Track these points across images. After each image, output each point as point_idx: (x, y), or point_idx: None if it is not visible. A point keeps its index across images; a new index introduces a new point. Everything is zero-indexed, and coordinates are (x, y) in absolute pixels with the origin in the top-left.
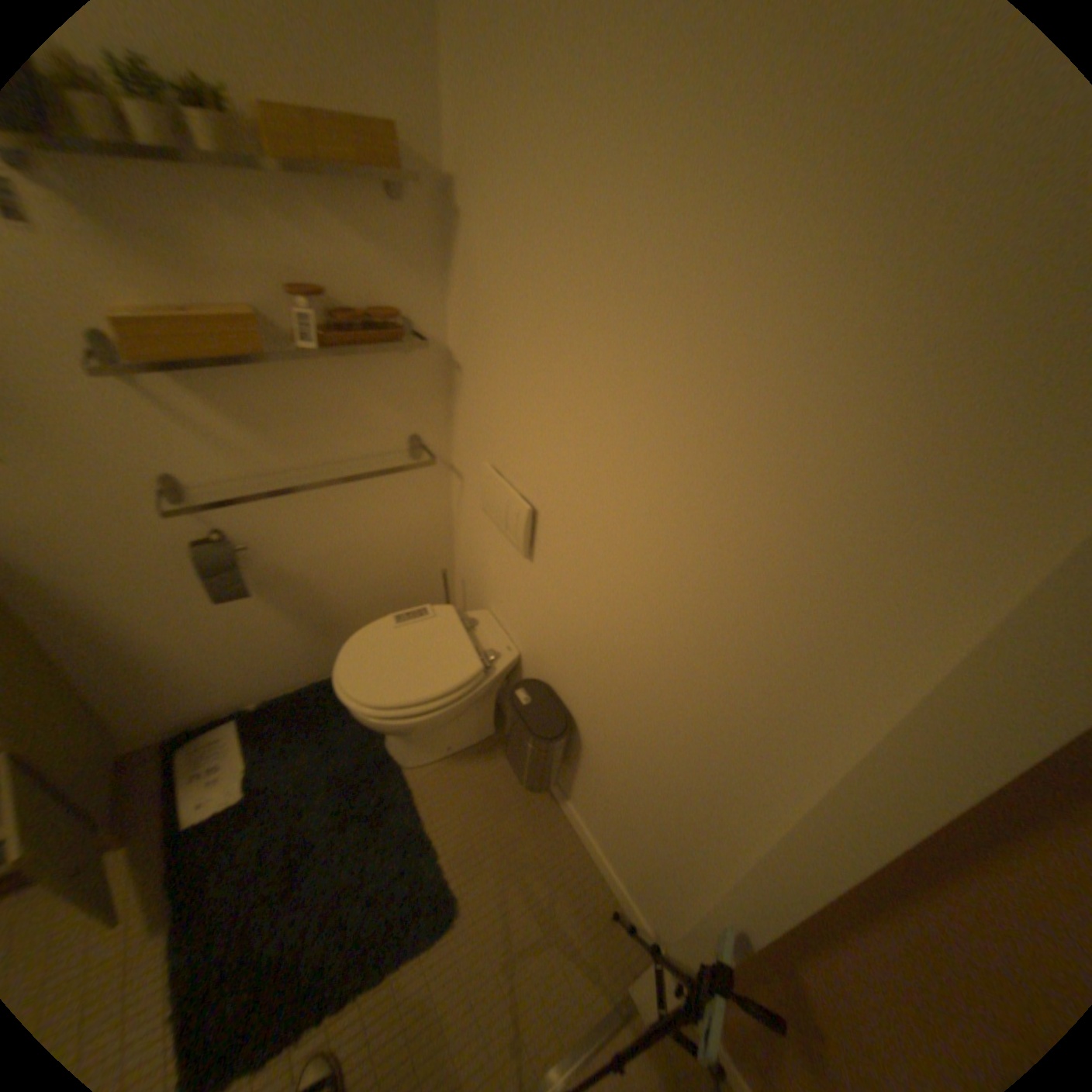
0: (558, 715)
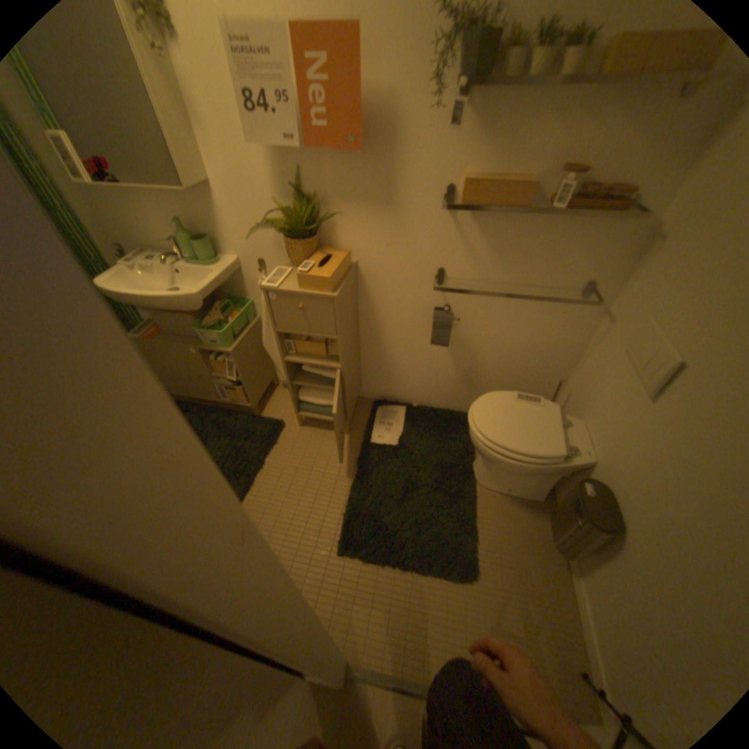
0: (616, 519)
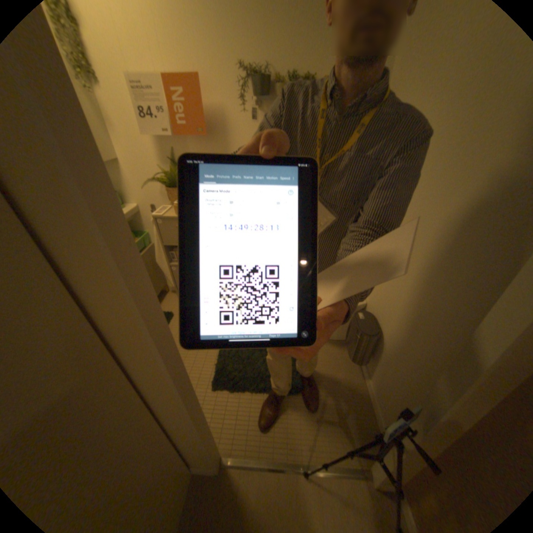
0: (376, 329)
